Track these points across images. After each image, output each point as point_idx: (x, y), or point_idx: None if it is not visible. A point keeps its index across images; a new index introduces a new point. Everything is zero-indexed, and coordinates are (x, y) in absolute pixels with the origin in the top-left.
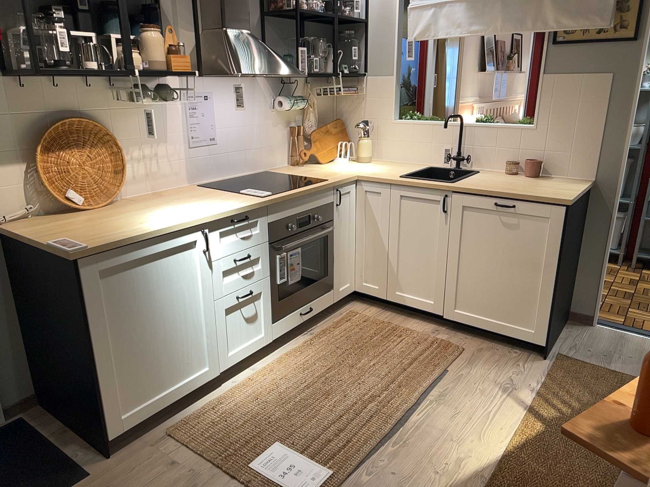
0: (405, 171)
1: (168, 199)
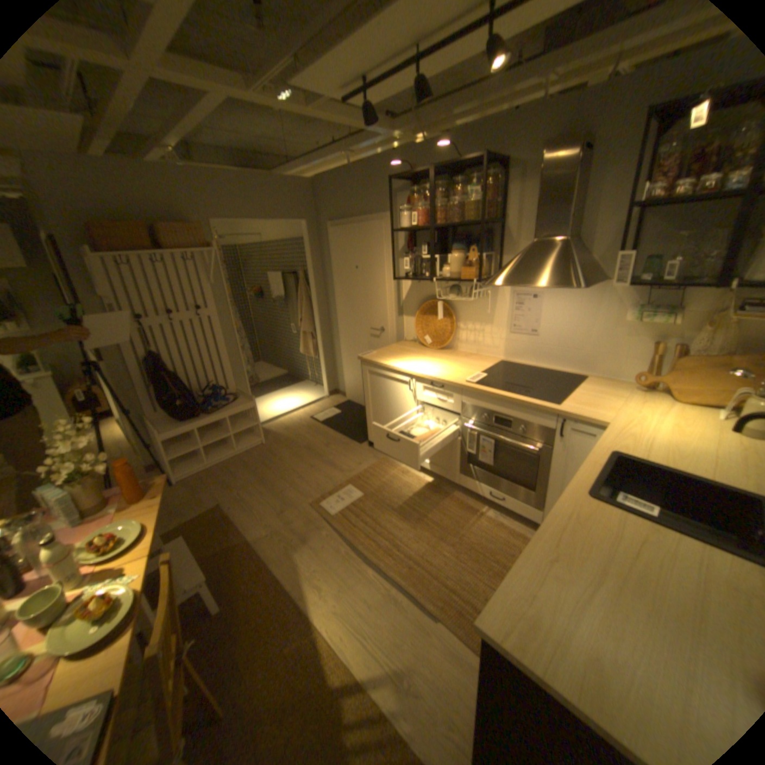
0: (681, 464)
1: (458, 358)
